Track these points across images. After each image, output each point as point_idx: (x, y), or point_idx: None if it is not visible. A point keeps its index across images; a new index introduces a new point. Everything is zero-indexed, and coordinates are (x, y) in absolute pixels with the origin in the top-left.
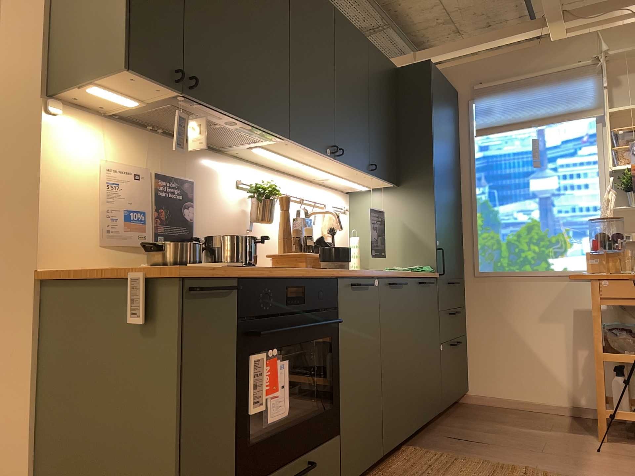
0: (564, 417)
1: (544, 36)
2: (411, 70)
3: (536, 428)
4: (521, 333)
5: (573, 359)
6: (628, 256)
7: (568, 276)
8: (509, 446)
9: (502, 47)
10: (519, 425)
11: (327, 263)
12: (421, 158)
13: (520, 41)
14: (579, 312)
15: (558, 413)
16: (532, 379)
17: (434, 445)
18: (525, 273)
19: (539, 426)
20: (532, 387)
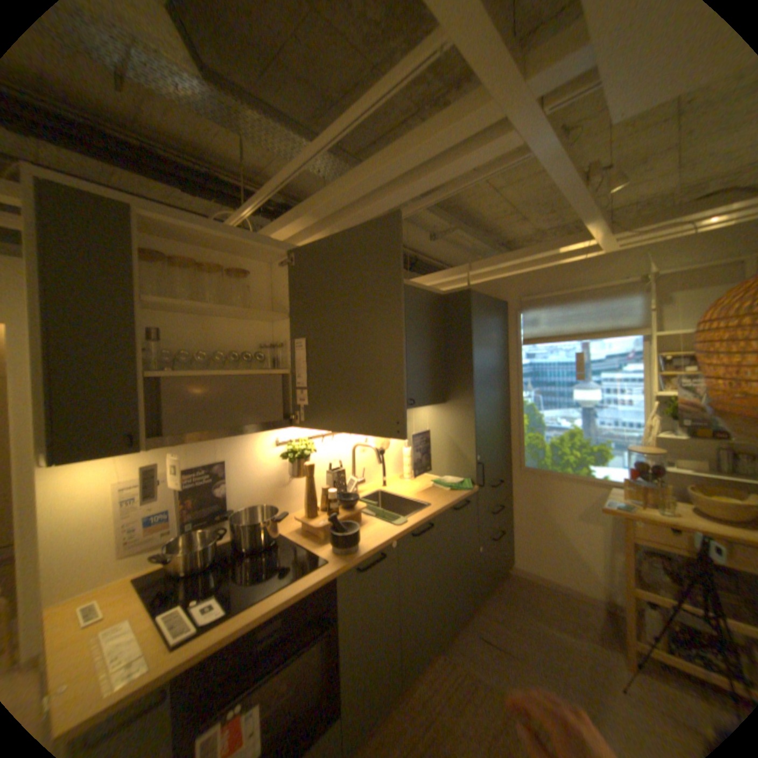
0: (598, 614)
1: (593, 245)
2: (454, 297)
3: (566, 633)
4: (561, 528)
5: (610, 562)
6: (670, 492)
7: (608, 486)
8: (533, 666)
9: (551, 256)
10: (551, 624)
11: (333, 549)
12: (462, 381)
13: (569, 251)
14: (617, 521)
15: (593, 605)
16: (570, 569)
17: (463, 653)
18: (566, 476)
19: (570, 629)
20: (570, 576)
